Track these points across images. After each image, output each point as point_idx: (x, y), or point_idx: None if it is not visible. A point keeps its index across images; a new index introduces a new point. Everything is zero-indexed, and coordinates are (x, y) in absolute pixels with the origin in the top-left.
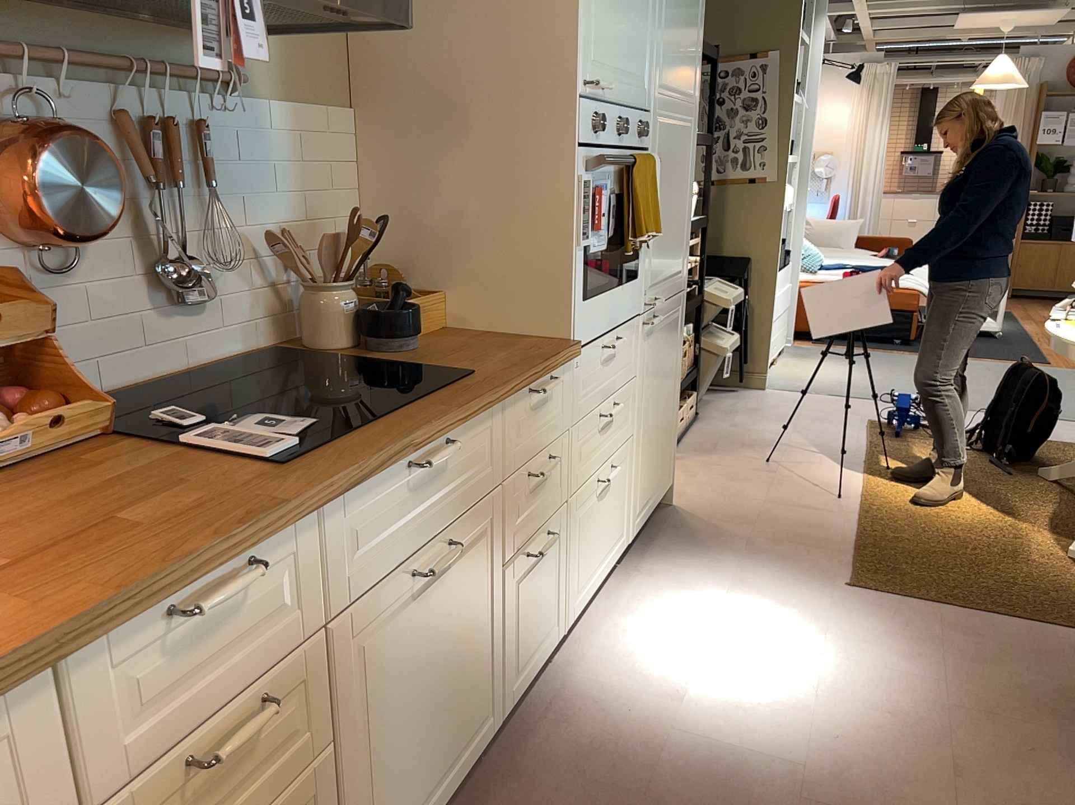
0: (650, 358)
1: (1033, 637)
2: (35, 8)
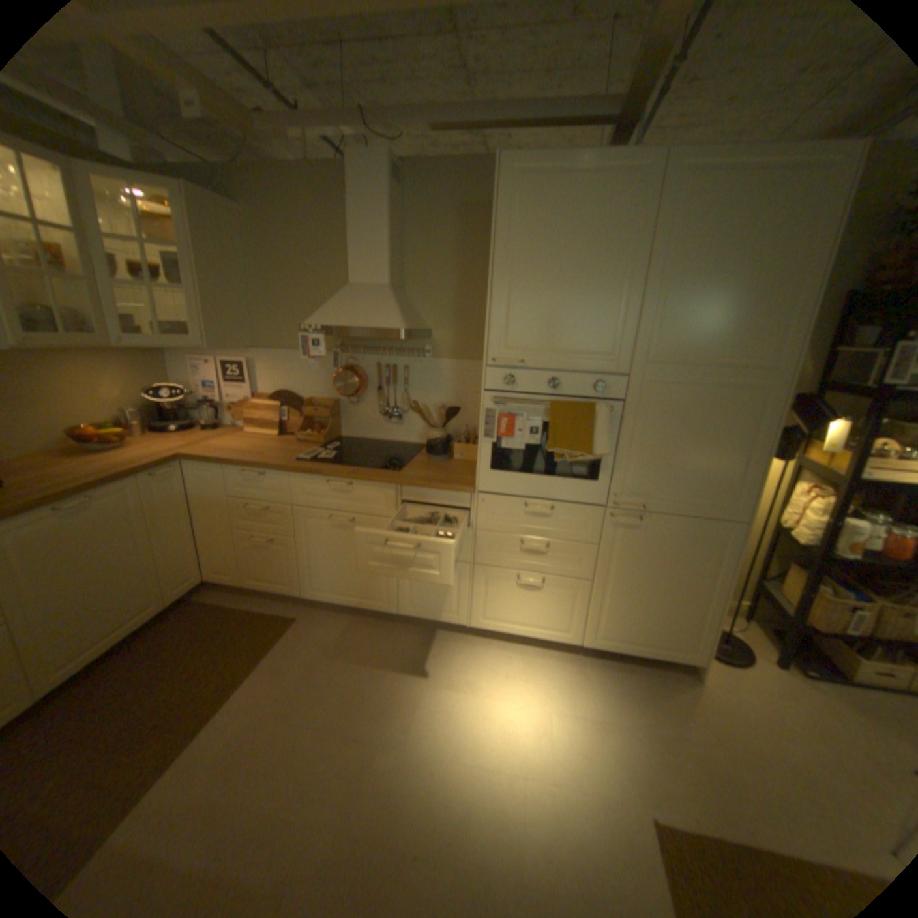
0: (627, 544)
1: None
2: (359, 337)
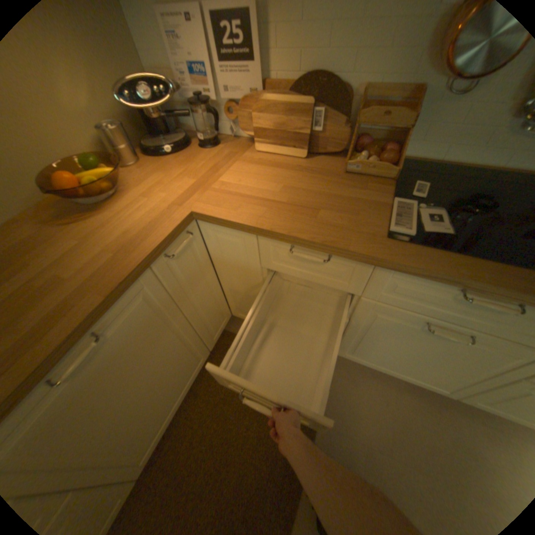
0: None
1: None
2: None
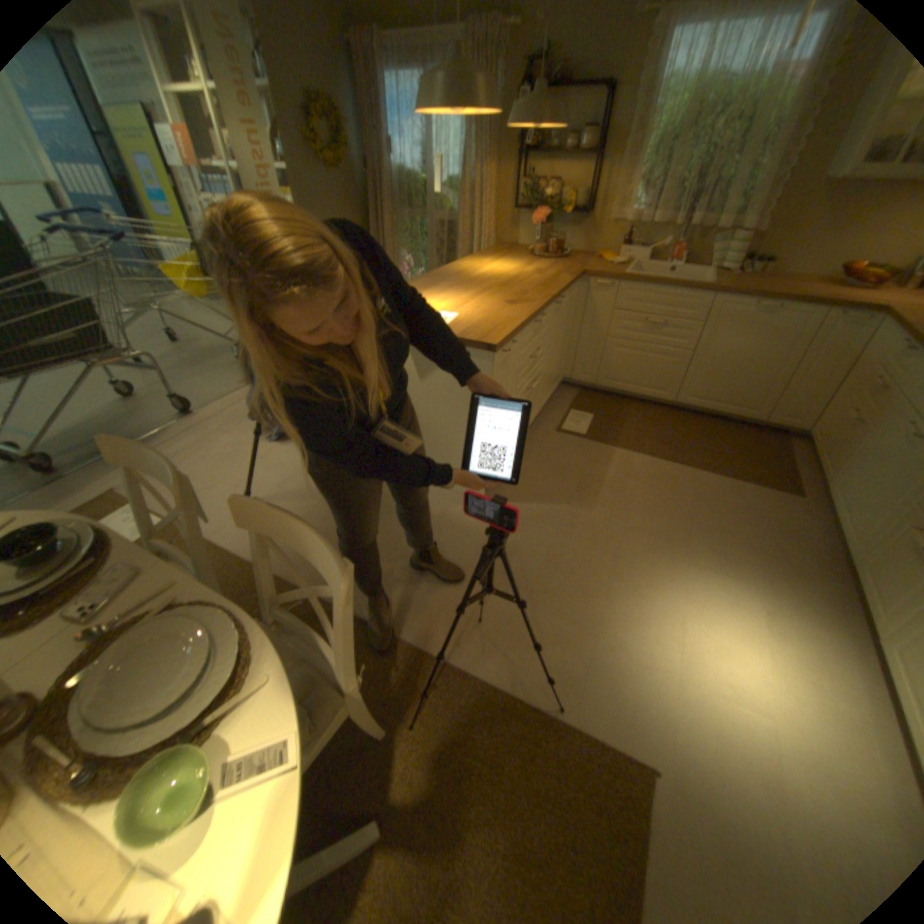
0: None
1: (512, 670)
2: None
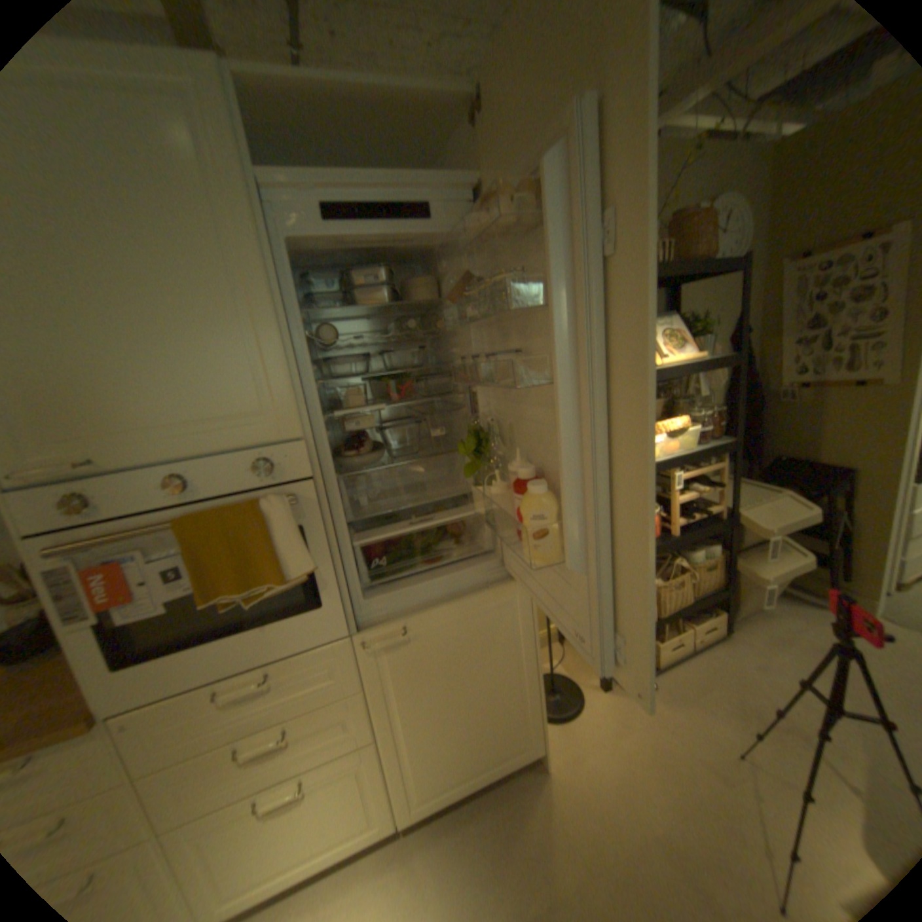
0: (400, 670)
1: None
2: None
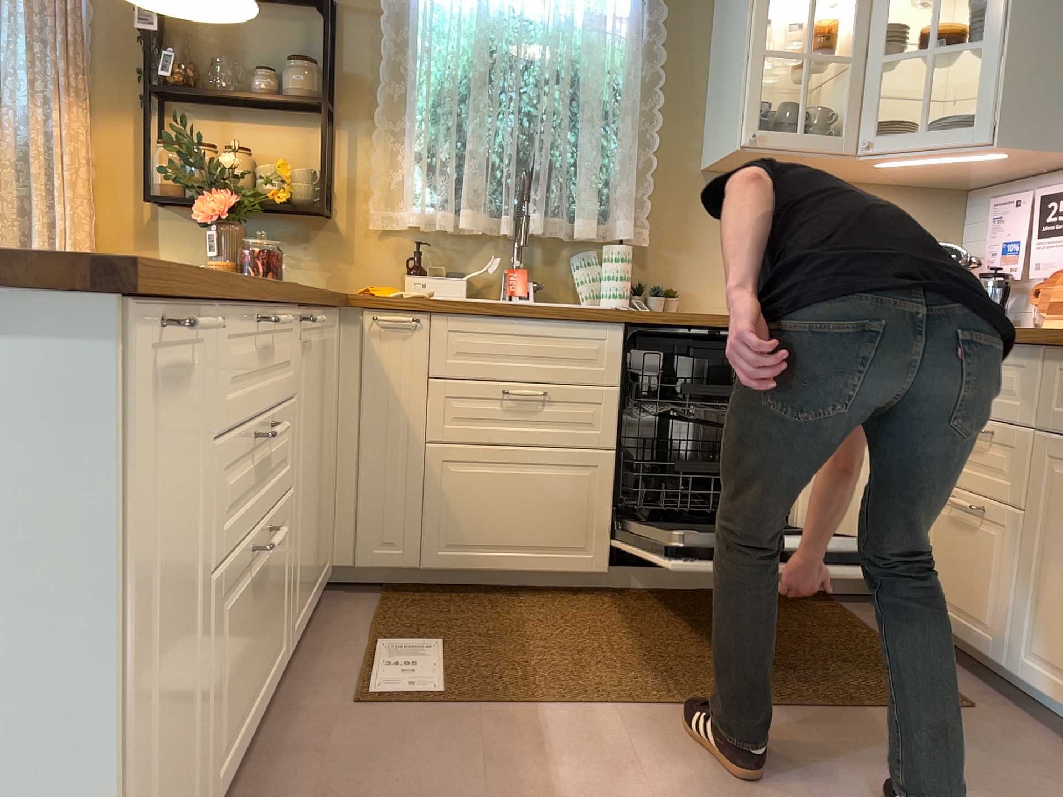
0: None
1: None
2: None
